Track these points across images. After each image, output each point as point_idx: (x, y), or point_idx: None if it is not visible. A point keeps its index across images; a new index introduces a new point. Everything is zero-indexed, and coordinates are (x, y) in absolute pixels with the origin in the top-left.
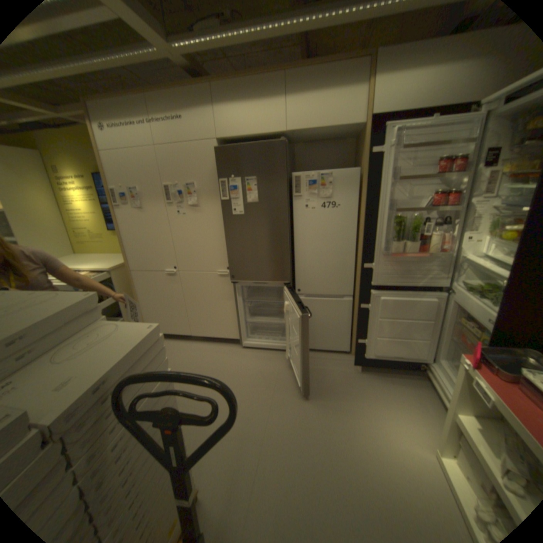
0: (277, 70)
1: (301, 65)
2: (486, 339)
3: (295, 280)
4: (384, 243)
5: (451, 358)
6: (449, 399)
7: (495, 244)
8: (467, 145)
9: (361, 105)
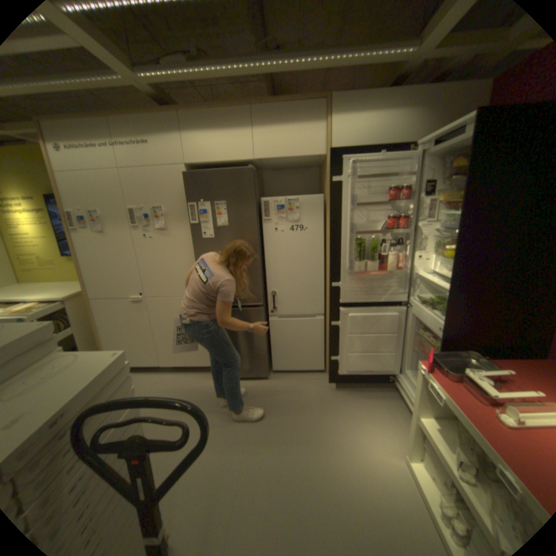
0: (243, 104)
1: (265, 101)
2: (440, 347)
3: (268, 301)
4: (348, 263)
5: (414, 368)
6: (414, 406)
7: (439, 261)
8: (411, 177)
9: (321, 140)
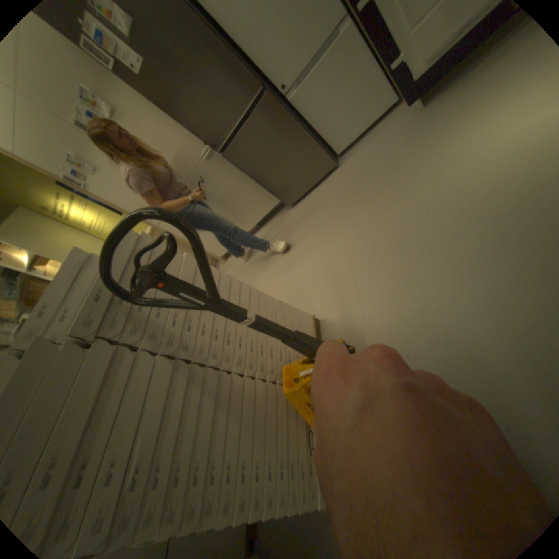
0: None
1: None
2: None
3: (270, 77)
4: None
5: None
6: None
7: None
8: None
9: None
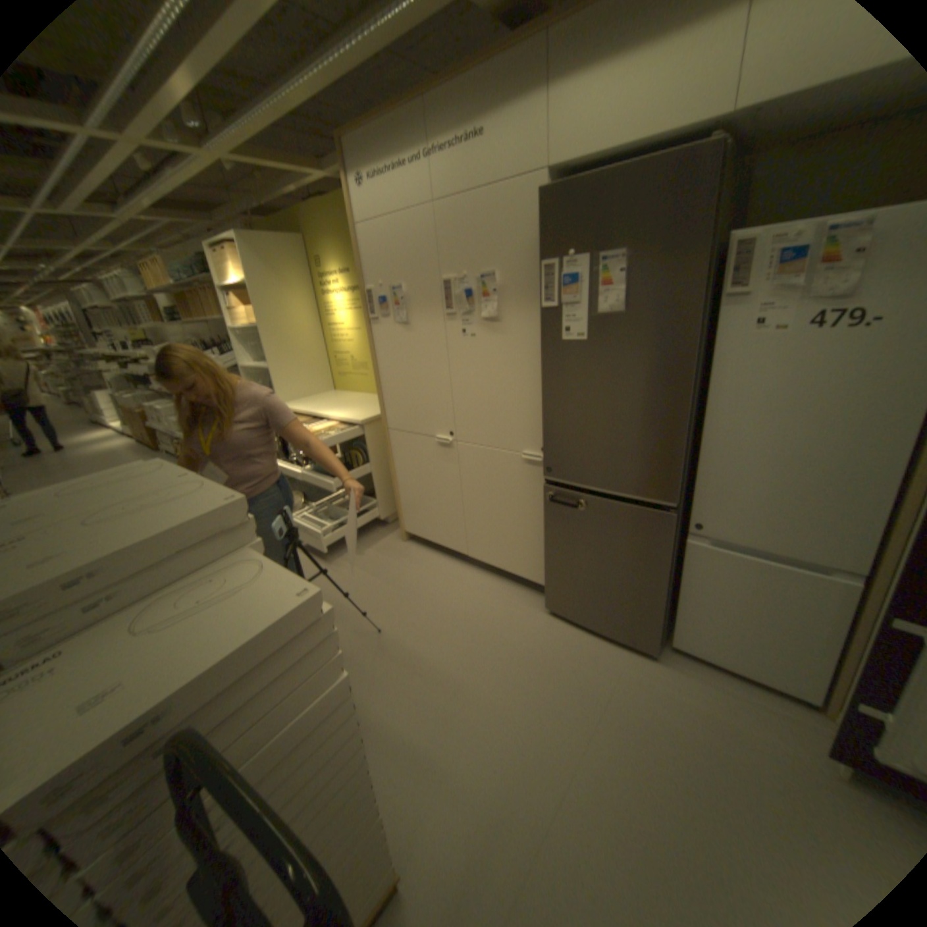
0: None
1: None
2: None
3: (695, 500)
4: None
5: None
6: None
7: None
8: None
9: None
